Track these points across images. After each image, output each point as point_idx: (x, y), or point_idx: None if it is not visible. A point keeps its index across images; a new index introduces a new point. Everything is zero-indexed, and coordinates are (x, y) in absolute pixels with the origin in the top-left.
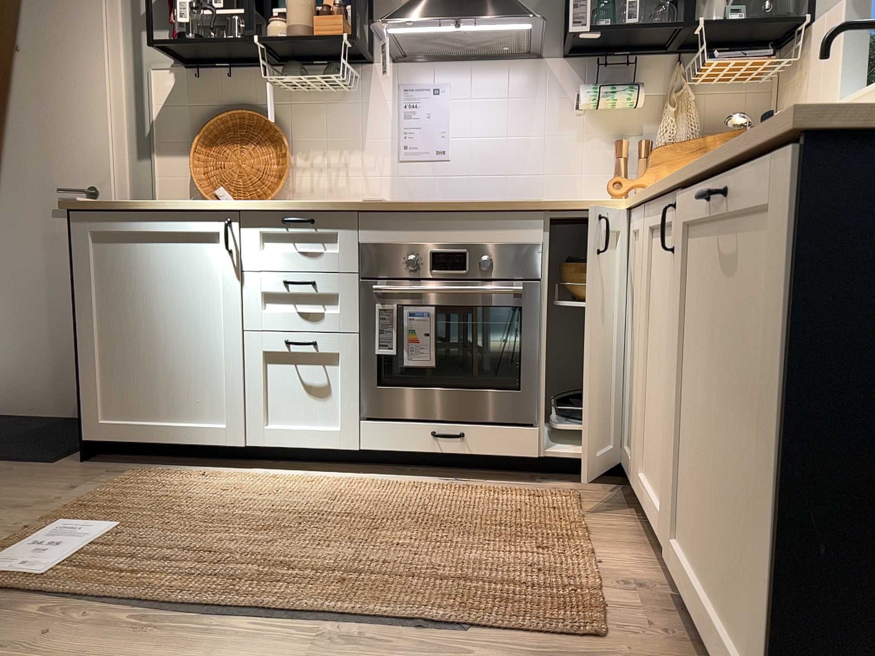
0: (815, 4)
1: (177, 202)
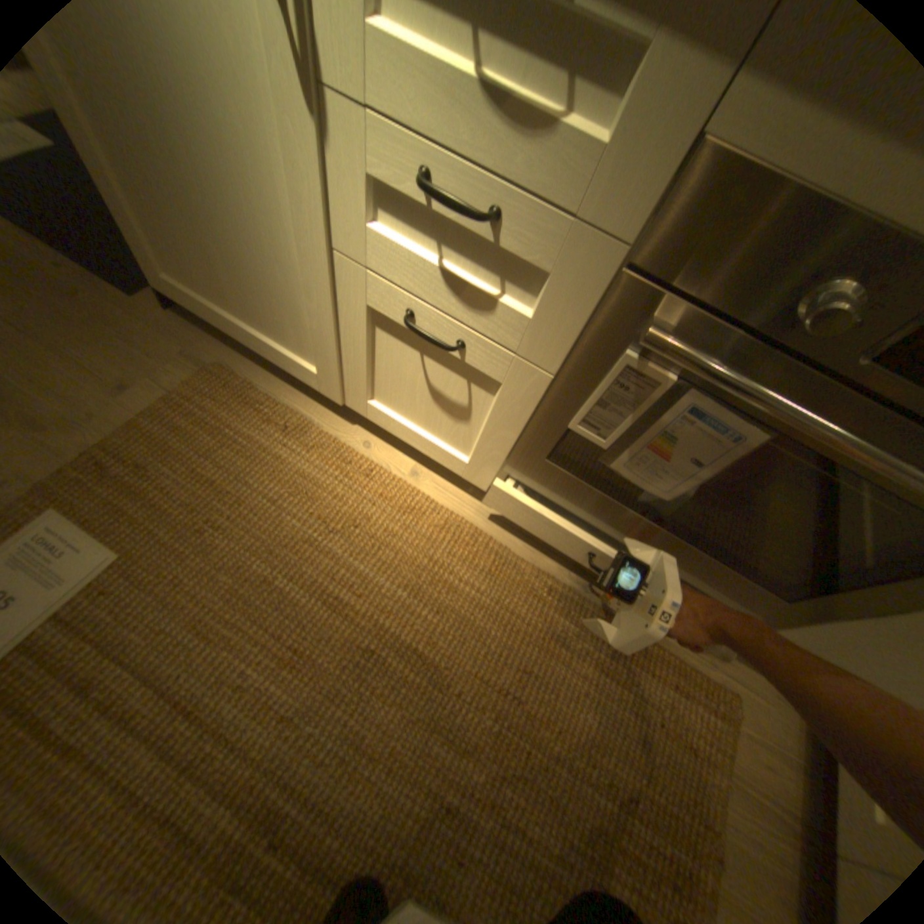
0: None
1: None
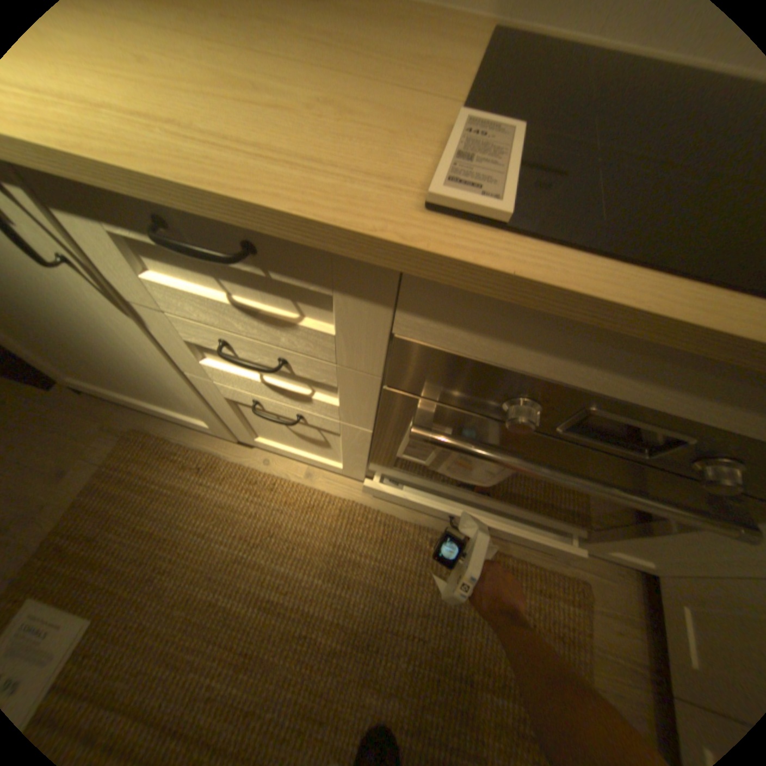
0: None
1: None
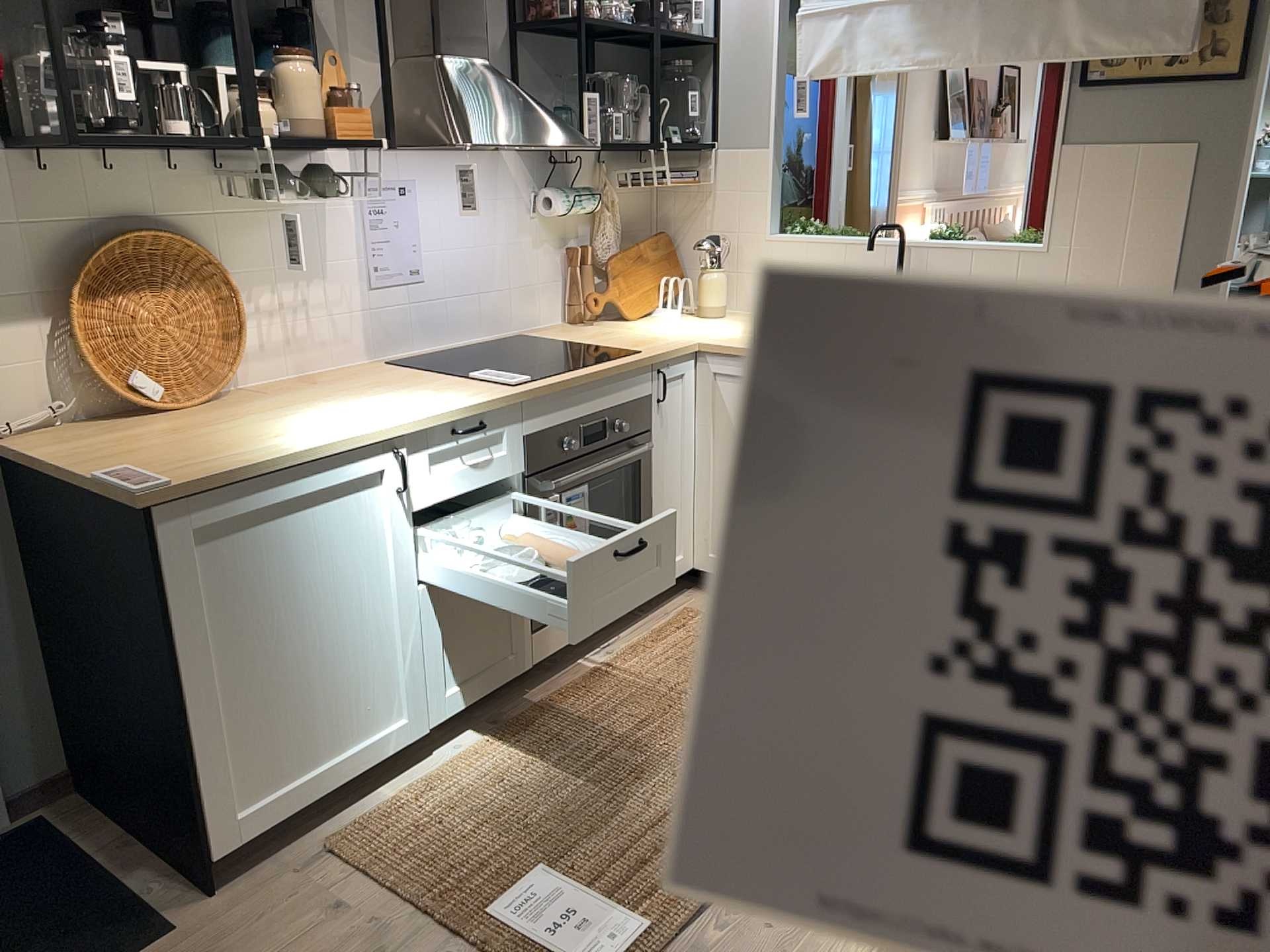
0: (723, 133)
1: (320, 441)
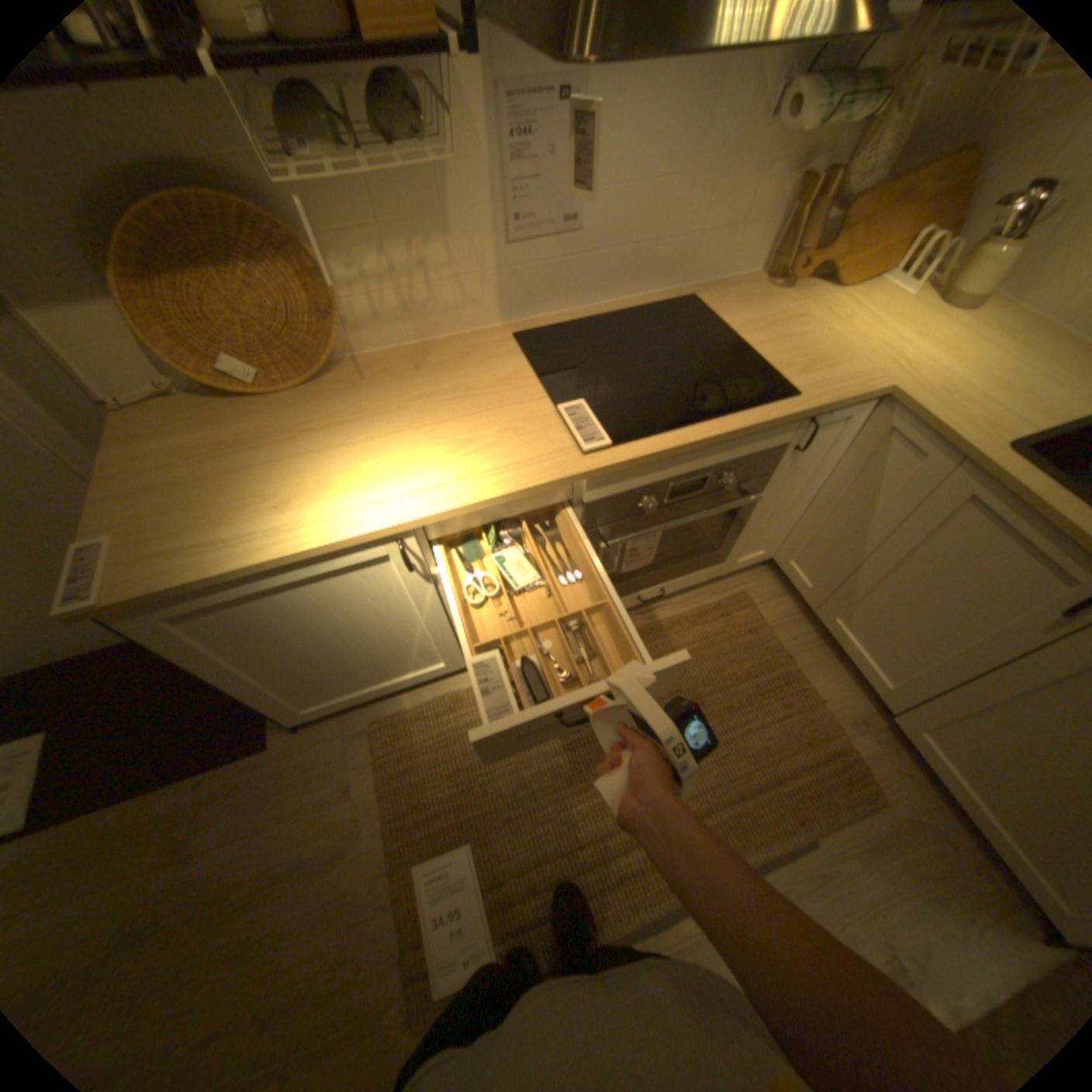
0: None
1: (297, 539)
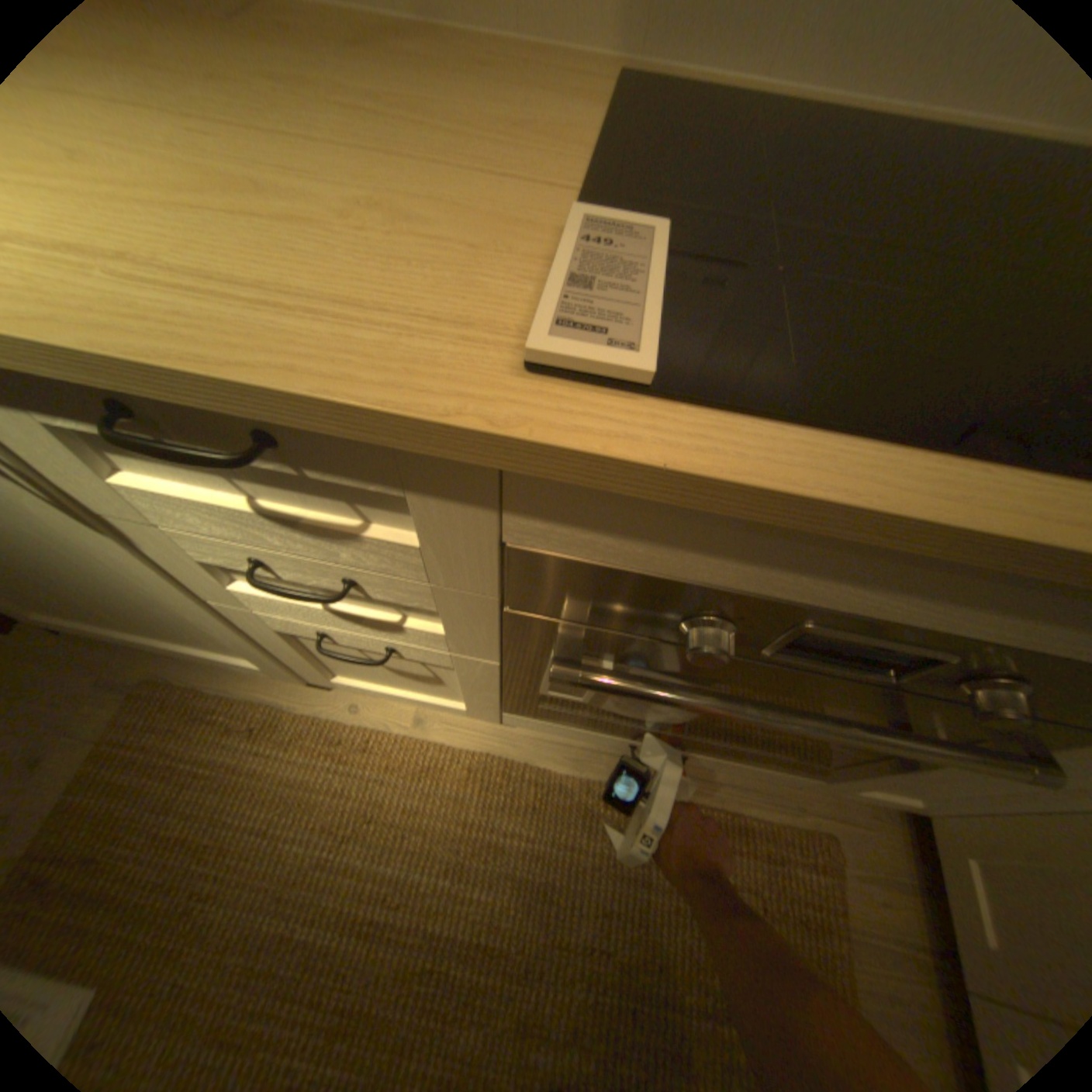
0: None
1: None
